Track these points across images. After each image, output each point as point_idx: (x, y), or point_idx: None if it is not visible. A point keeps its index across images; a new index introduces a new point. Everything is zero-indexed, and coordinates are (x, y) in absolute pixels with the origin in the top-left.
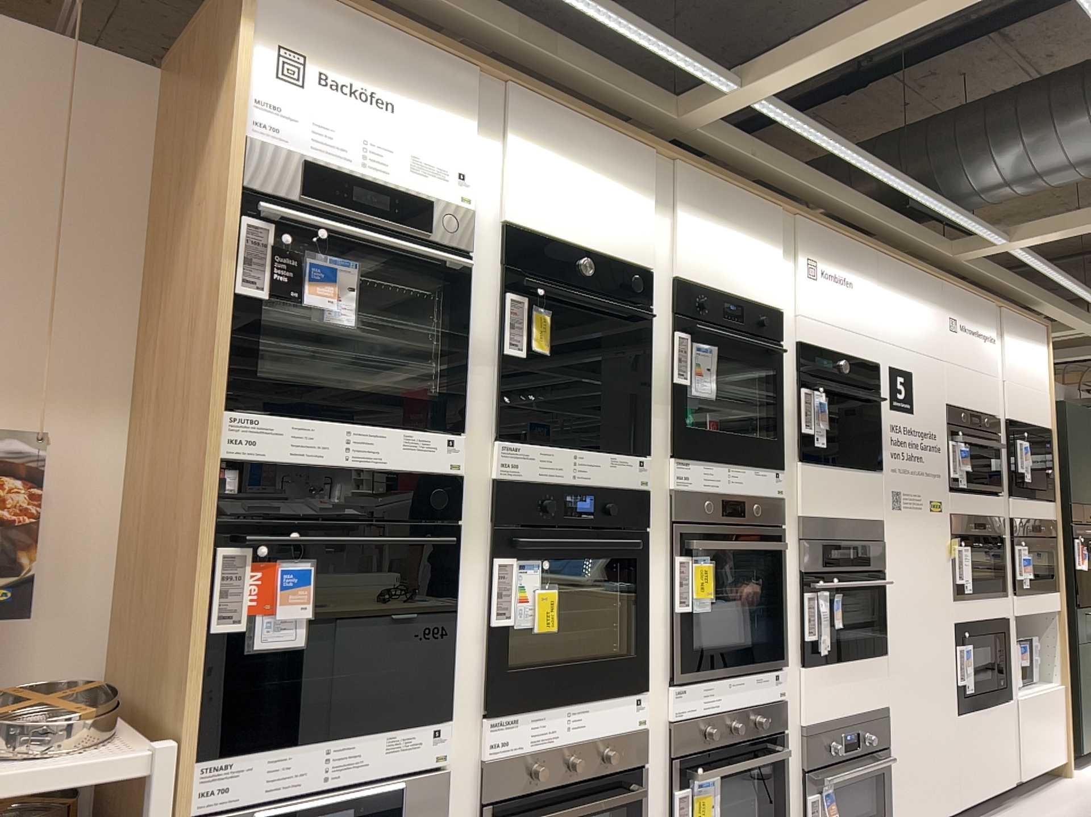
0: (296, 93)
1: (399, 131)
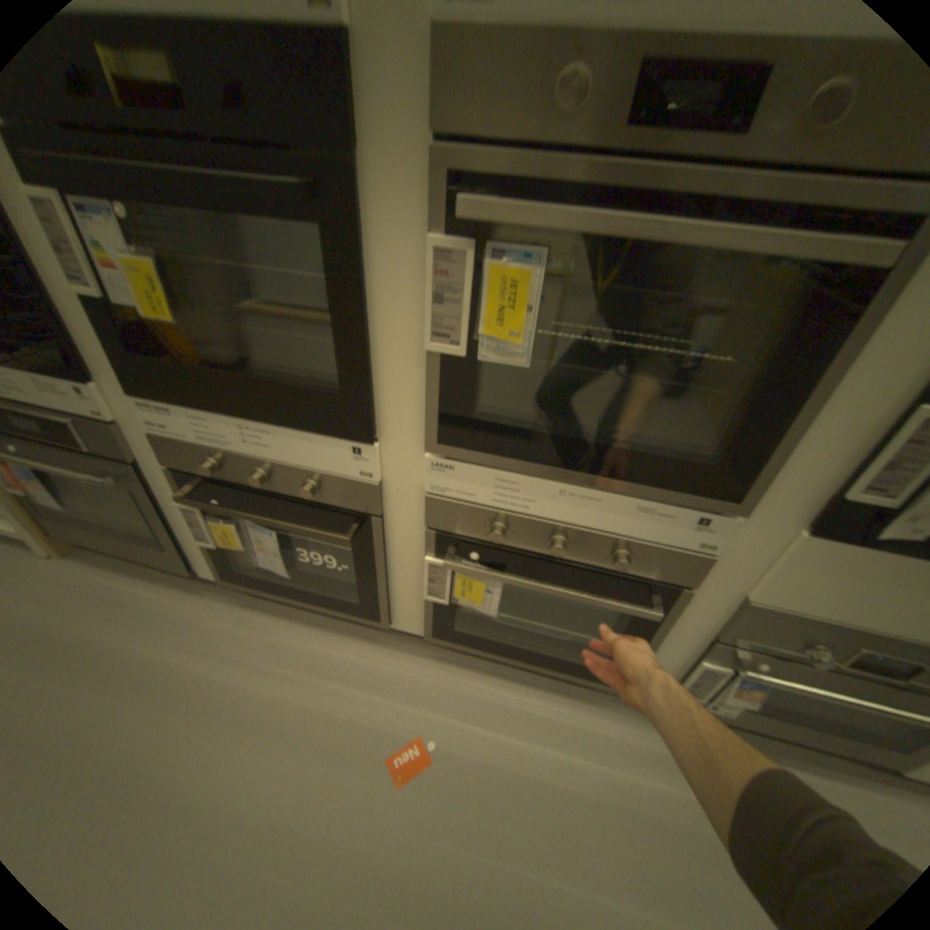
0: None
1: None
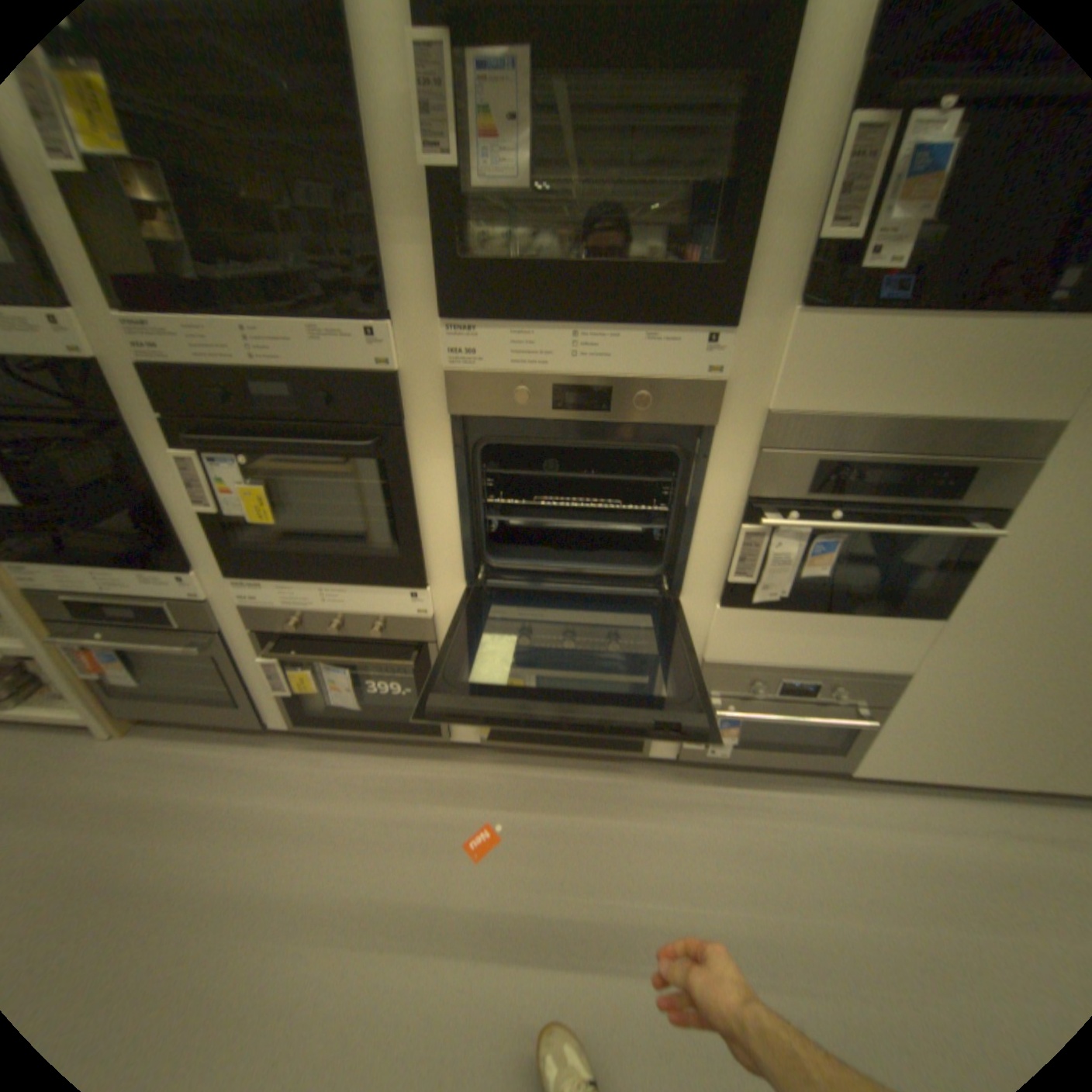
0: None
1: None
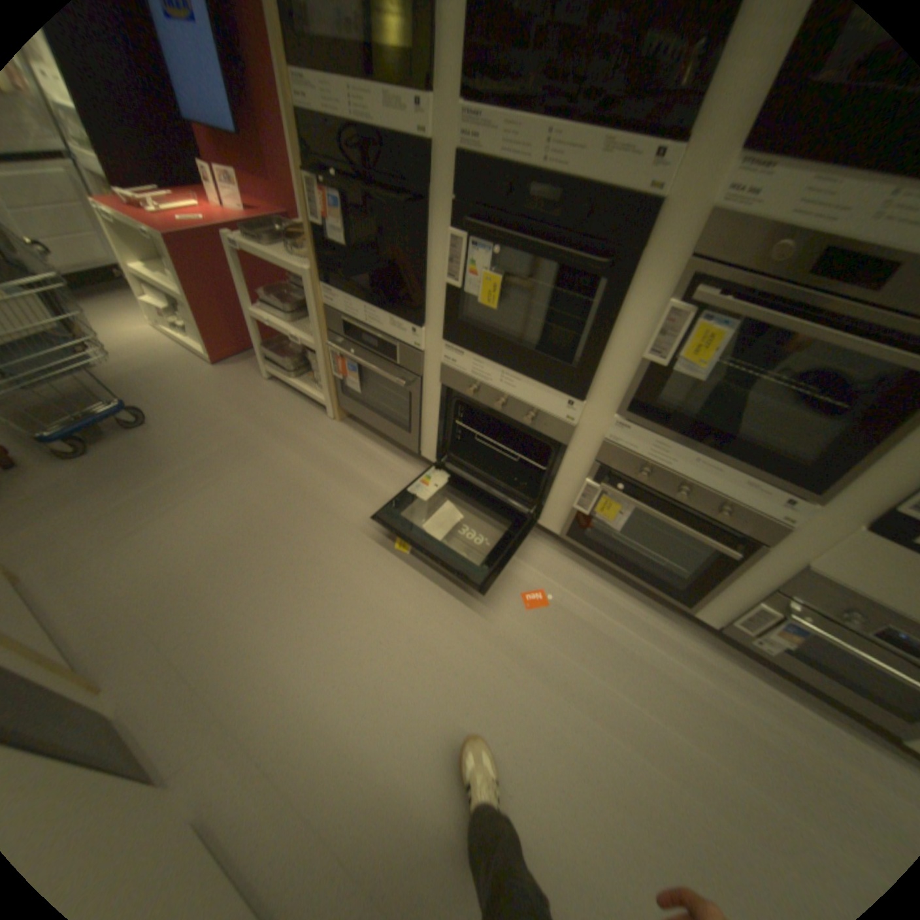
0: None
1: None
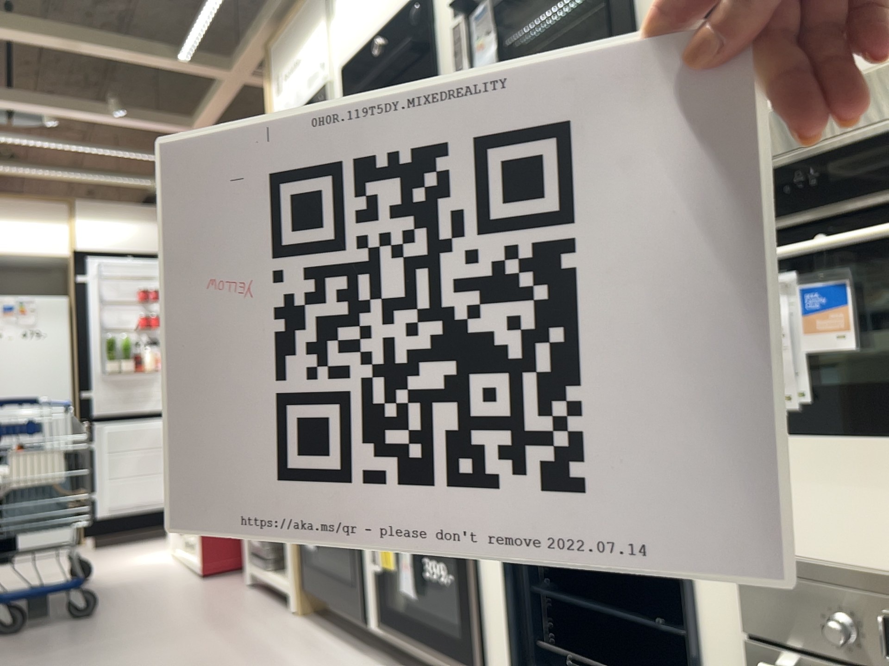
0: (276, 96)
1: (299, 69)
